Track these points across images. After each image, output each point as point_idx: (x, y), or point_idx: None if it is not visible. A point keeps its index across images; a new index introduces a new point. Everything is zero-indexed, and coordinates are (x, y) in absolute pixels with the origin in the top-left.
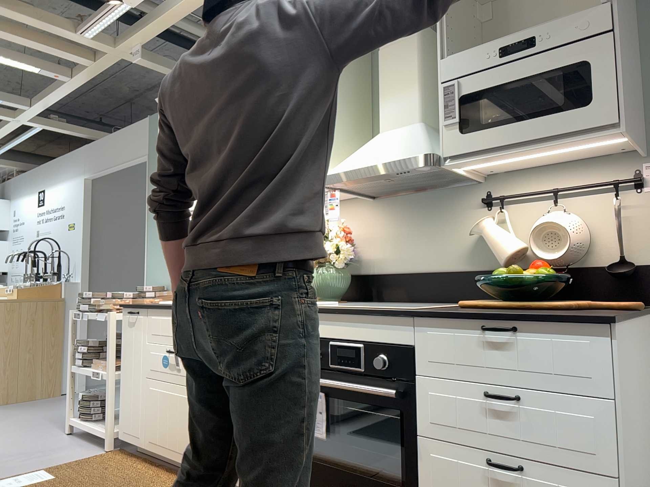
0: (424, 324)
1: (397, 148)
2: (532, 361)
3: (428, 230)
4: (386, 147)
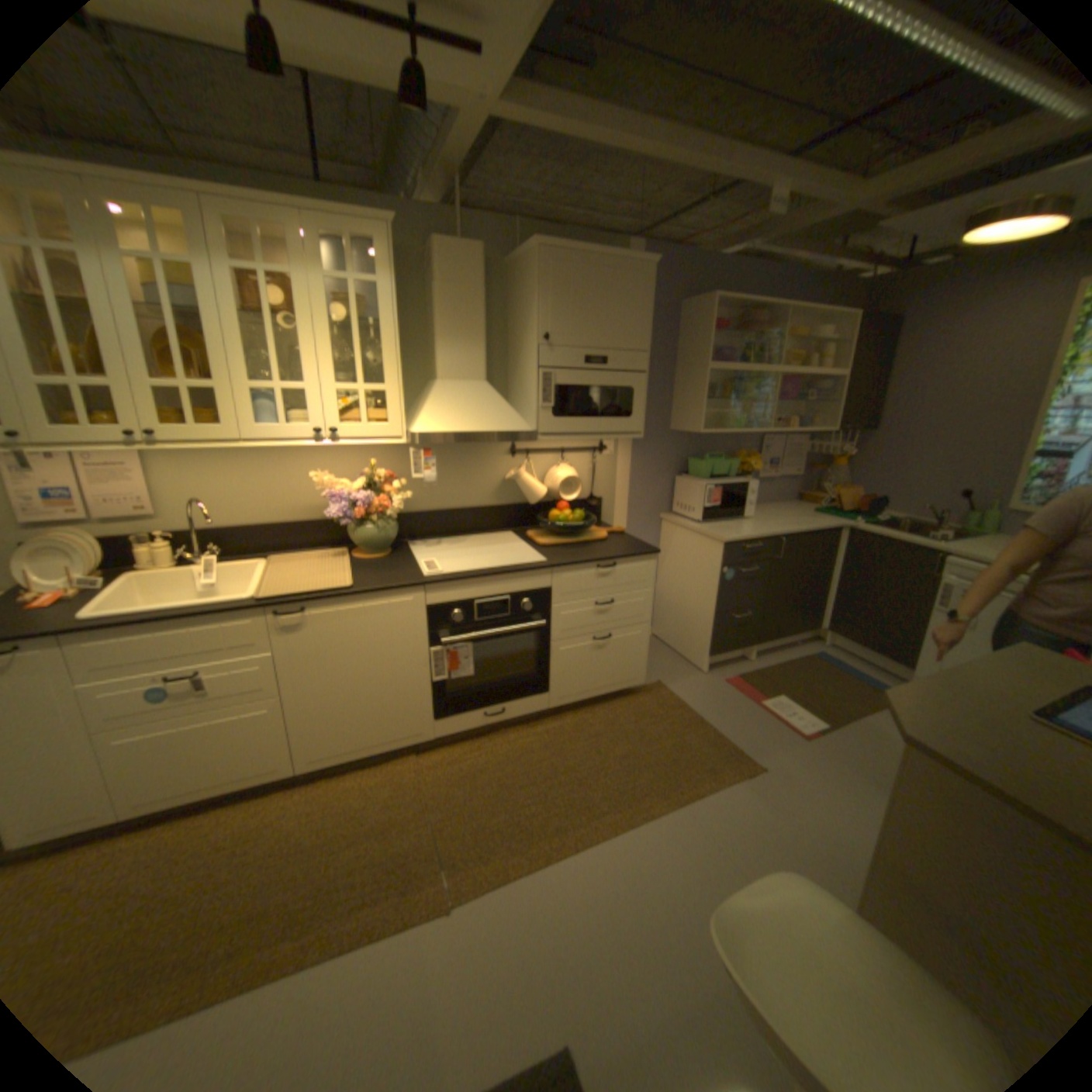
0: (559, 571)
1: (491, 414)
2: (620, 580)
3: (460, 472)
4: (475, 408)
